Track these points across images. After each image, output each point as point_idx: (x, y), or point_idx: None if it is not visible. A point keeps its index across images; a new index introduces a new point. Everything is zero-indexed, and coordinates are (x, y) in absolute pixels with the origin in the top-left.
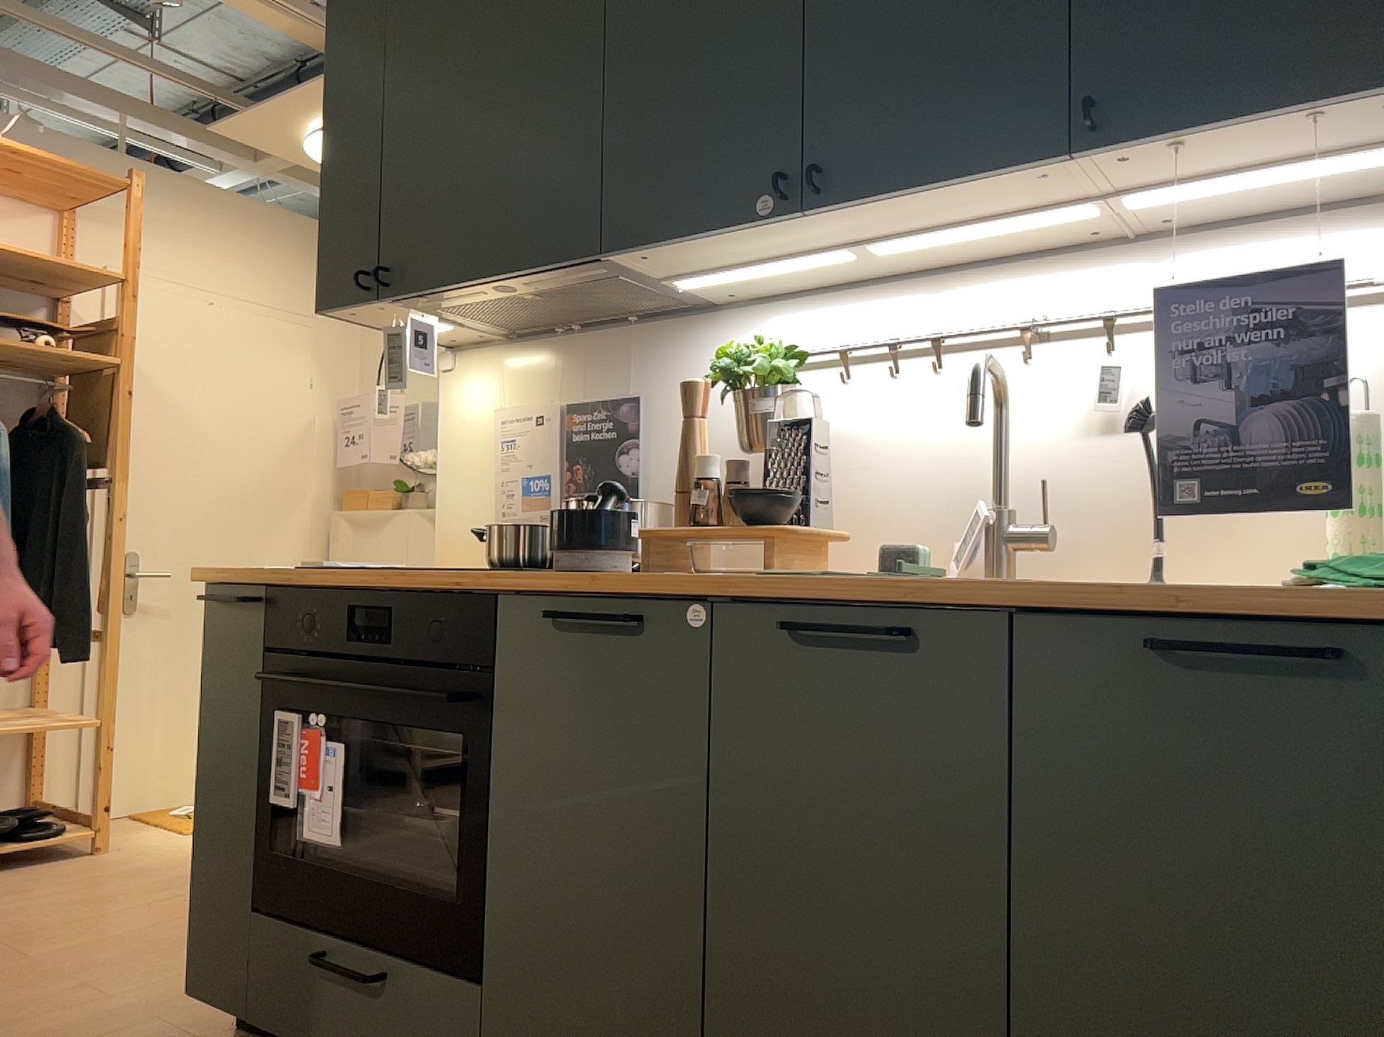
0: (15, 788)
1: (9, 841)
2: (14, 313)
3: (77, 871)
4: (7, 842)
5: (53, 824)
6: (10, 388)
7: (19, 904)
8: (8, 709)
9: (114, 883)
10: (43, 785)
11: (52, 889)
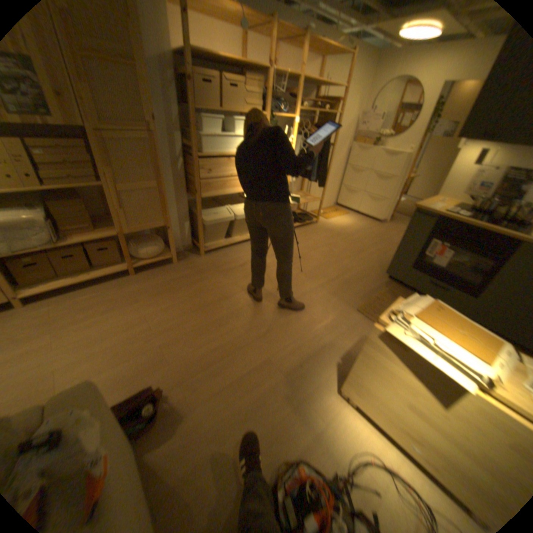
0: (296, 206)
1: (305, 220)
2: (309, 92)
3: (318, 228)
4: (305, 220)
5: (309, 216)
6: (305, 115)
7: (318, 236)
8: (298, 192)
9: (328, 233)
10: (300, 206)
11: (319, 233)
